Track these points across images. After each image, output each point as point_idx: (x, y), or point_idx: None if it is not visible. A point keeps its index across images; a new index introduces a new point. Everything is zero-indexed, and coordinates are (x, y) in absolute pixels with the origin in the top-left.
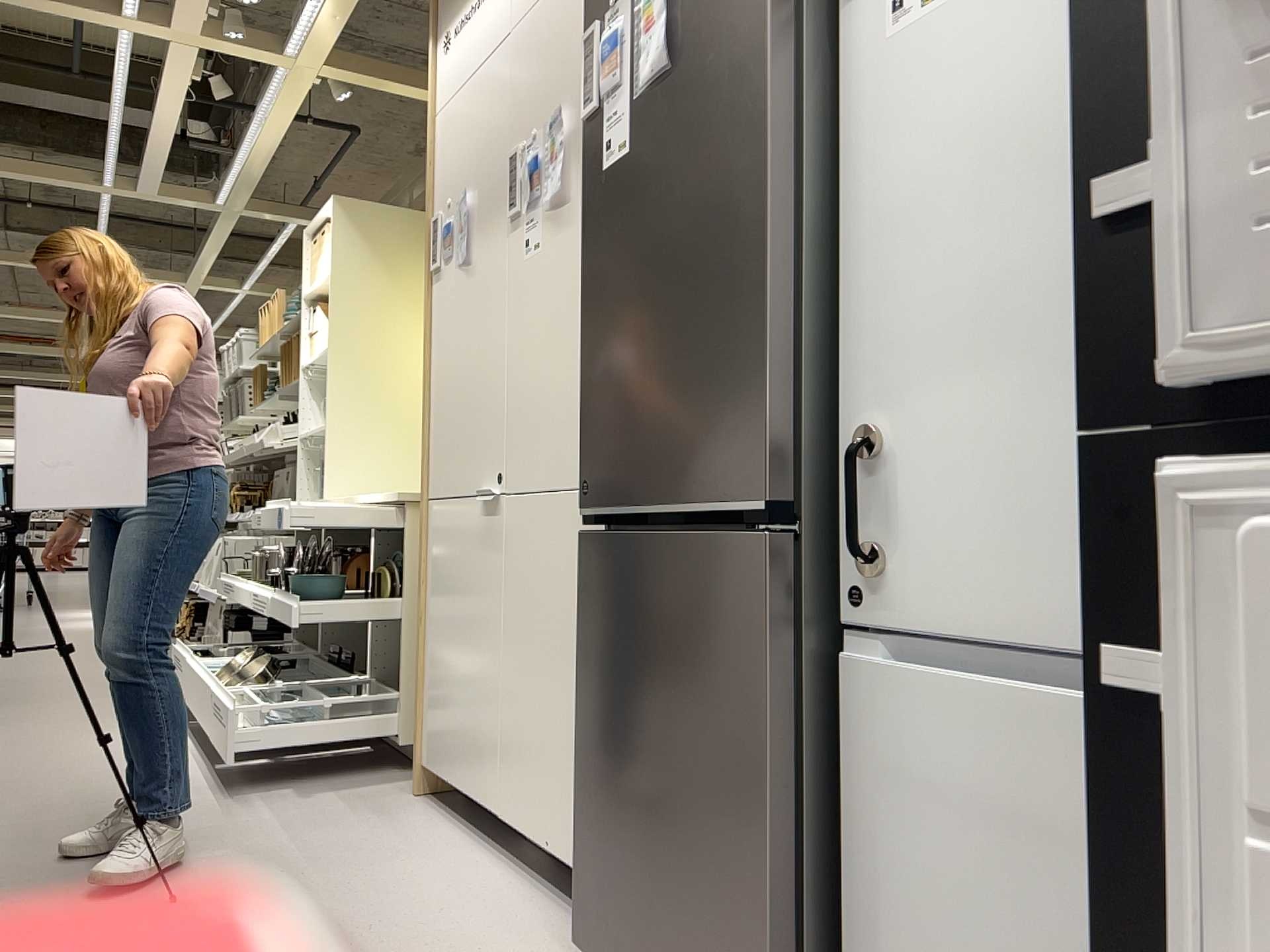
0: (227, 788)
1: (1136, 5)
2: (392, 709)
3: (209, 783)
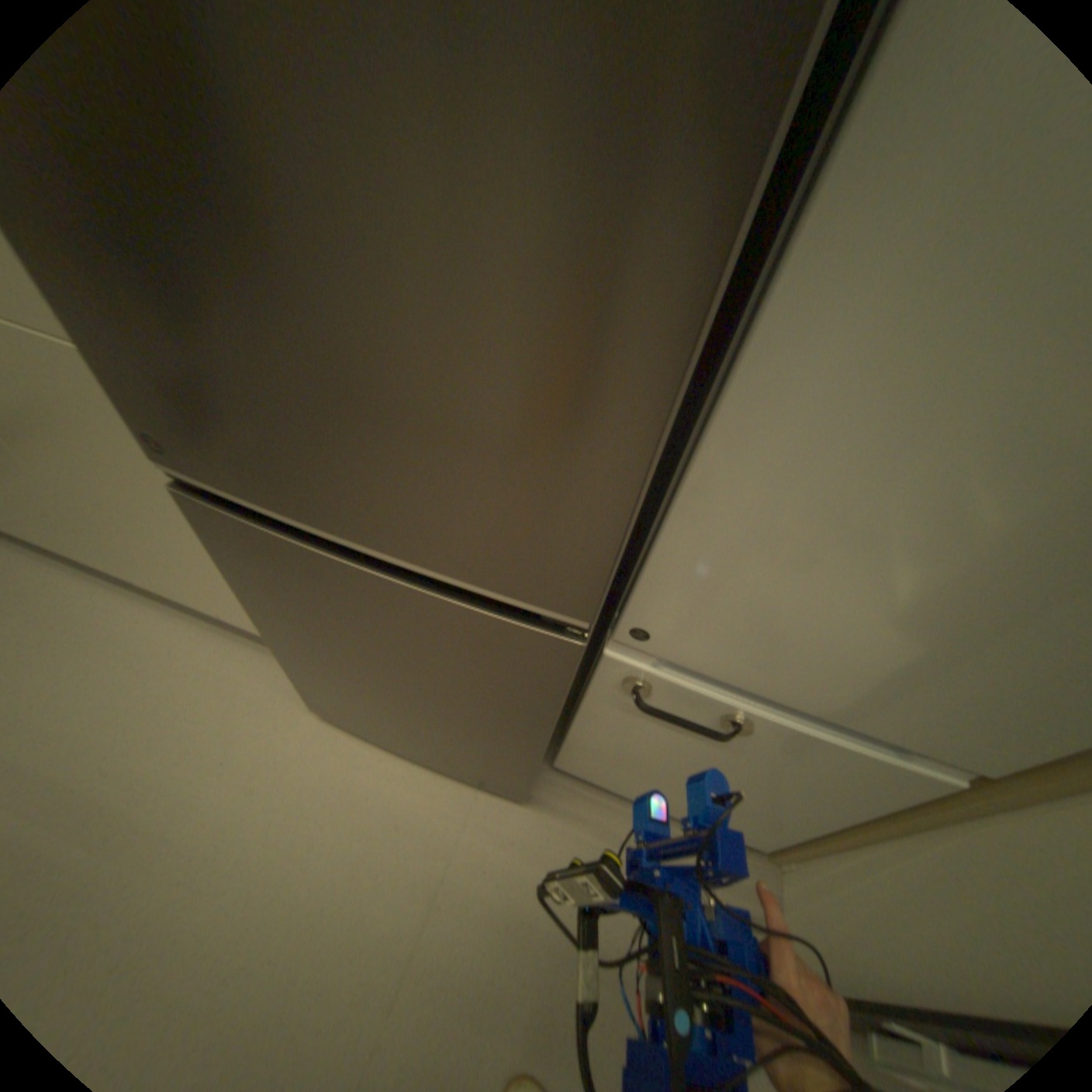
0: None
1: None
2: None
3: None
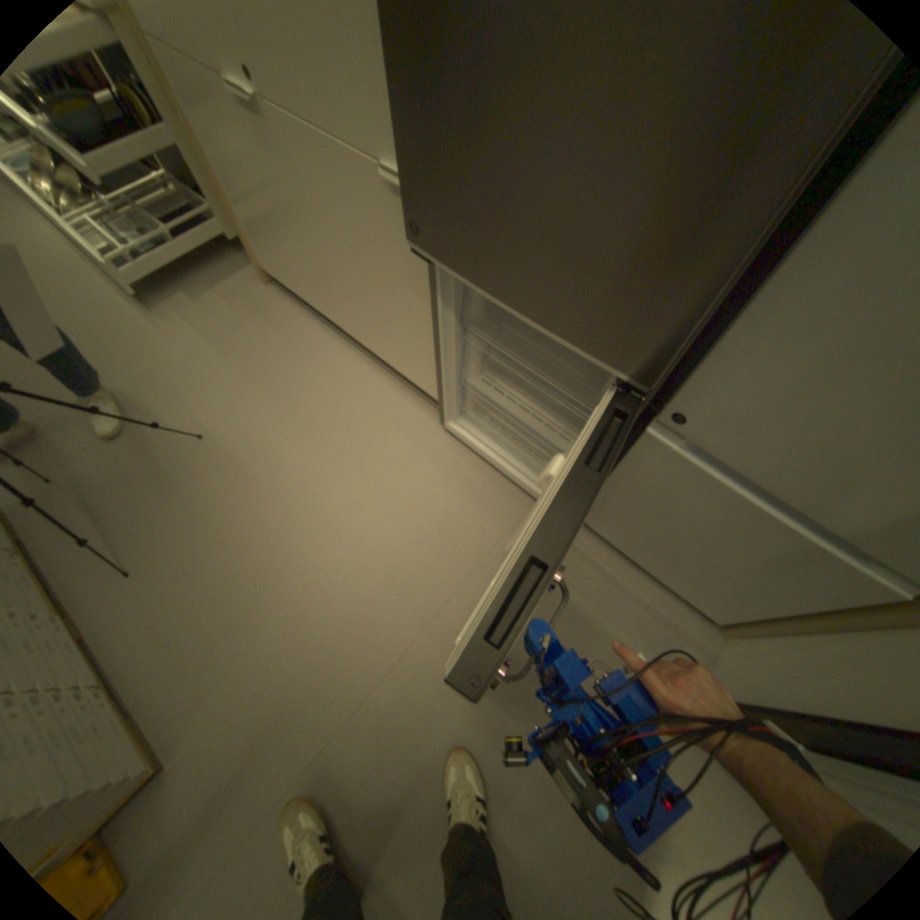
0: (137, 300)
1: None
2: (206, 211)
3: (120, 295)
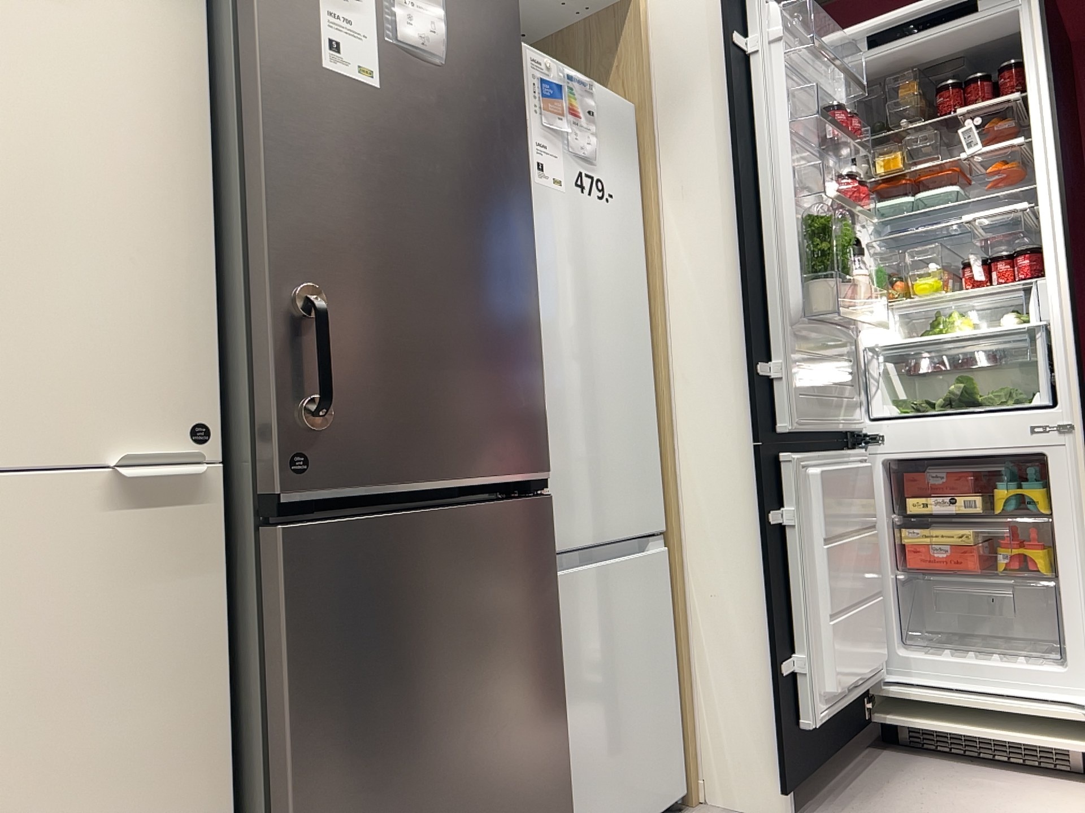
0: None
1: (757, 309)
2: None
3: None
